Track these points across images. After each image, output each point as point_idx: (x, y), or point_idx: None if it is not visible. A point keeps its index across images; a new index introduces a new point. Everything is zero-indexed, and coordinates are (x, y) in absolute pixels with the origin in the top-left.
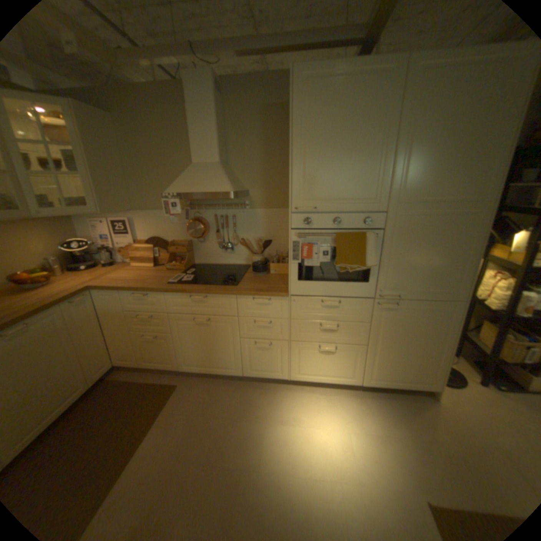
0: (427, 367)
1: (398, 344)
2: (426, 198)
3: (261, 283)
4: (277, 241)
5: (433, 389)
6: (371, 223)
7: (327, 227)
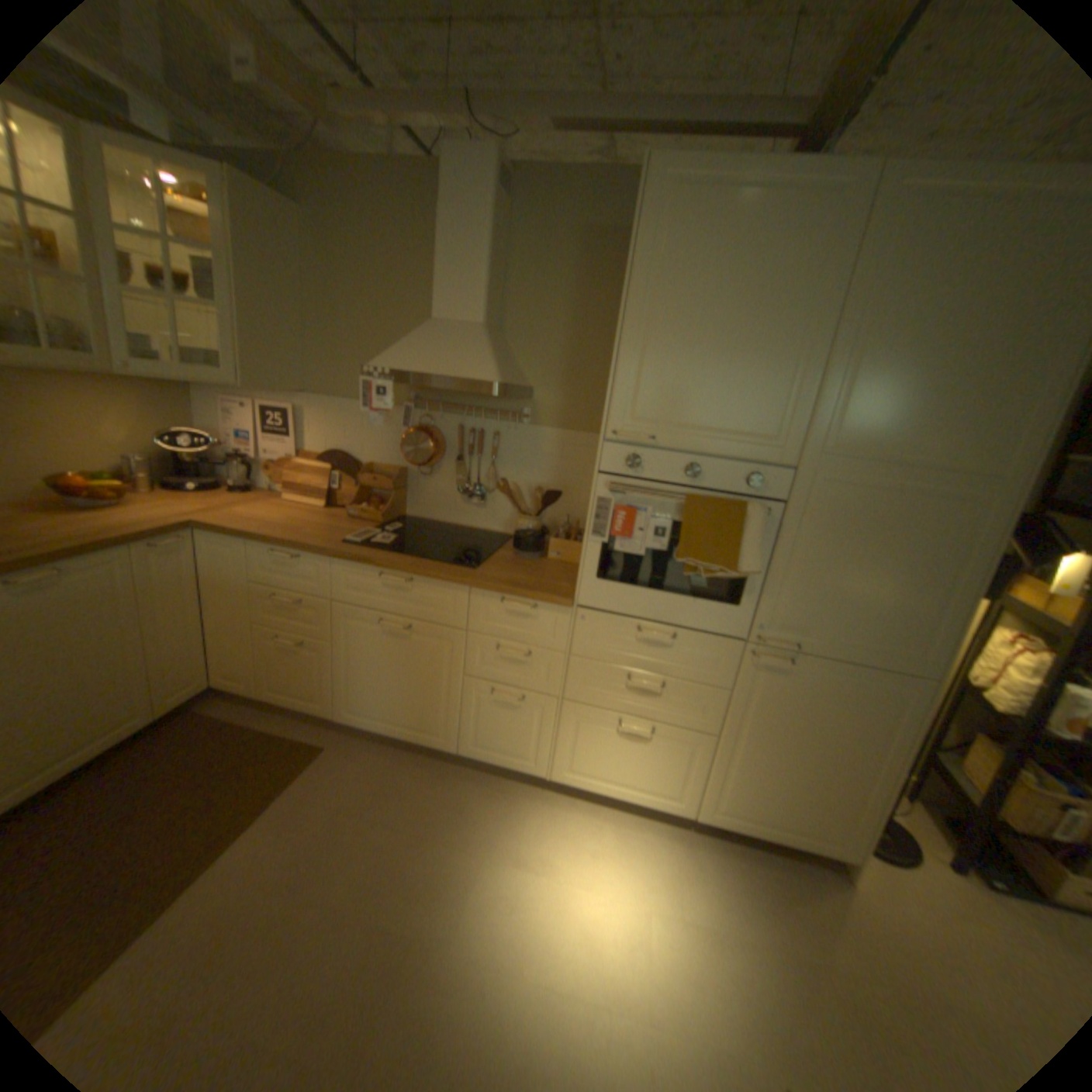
0: (838, 807)
1: (784, 746)
2: (881, 452)
3: (524, 573)
4: (574, 496)
5: (844, 855)
6: (760, 486)
7: (671, 480)
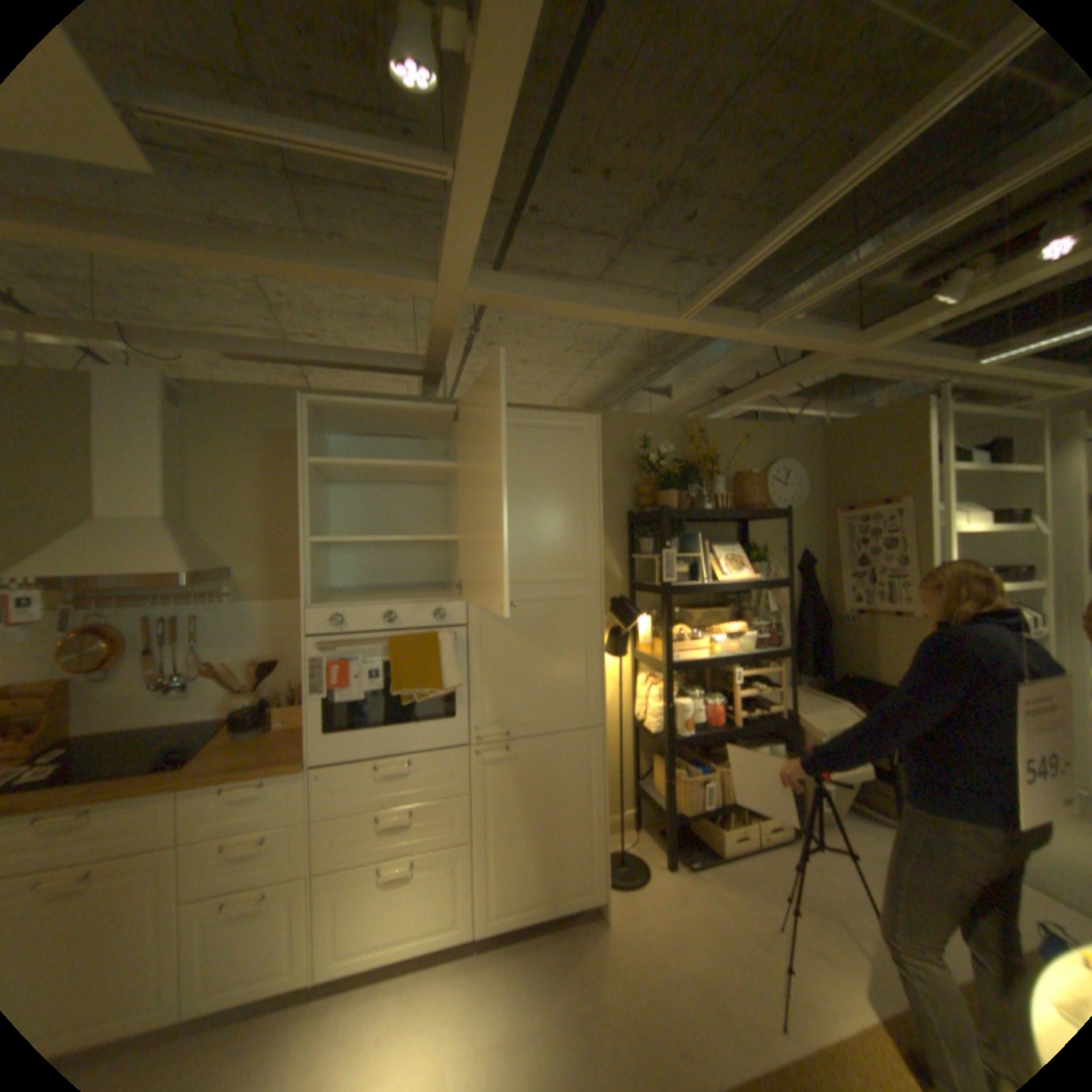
0: (576, 859)
1: (523, 826)
2: (517, 578)
3: (244, 756)
4: (295, 662)
5: (593, 901)
6: (445, 618)
7: (375, 629)
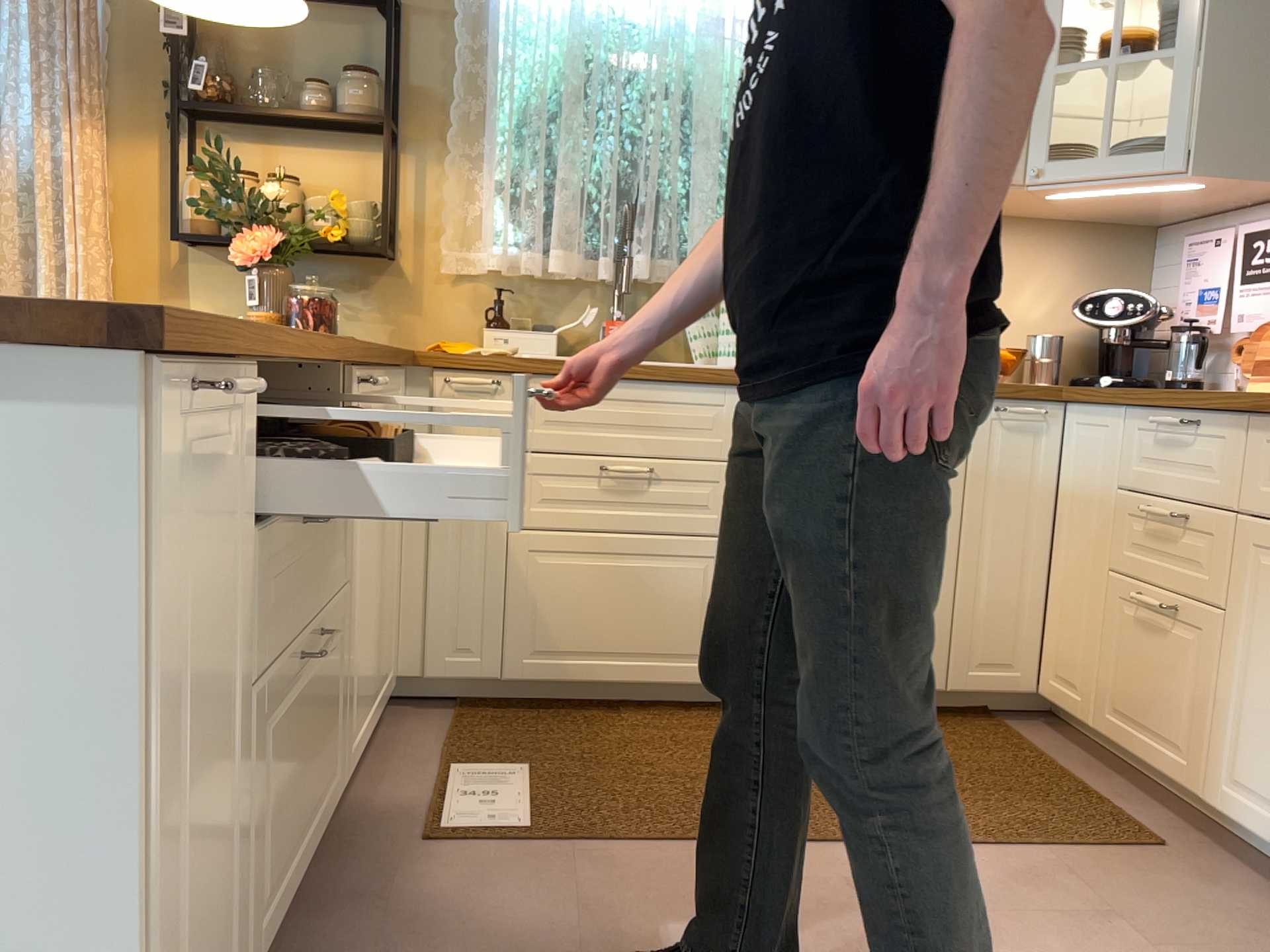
0: None
1: None
2: None
3: None
4: None
5: None
6: None
7: None
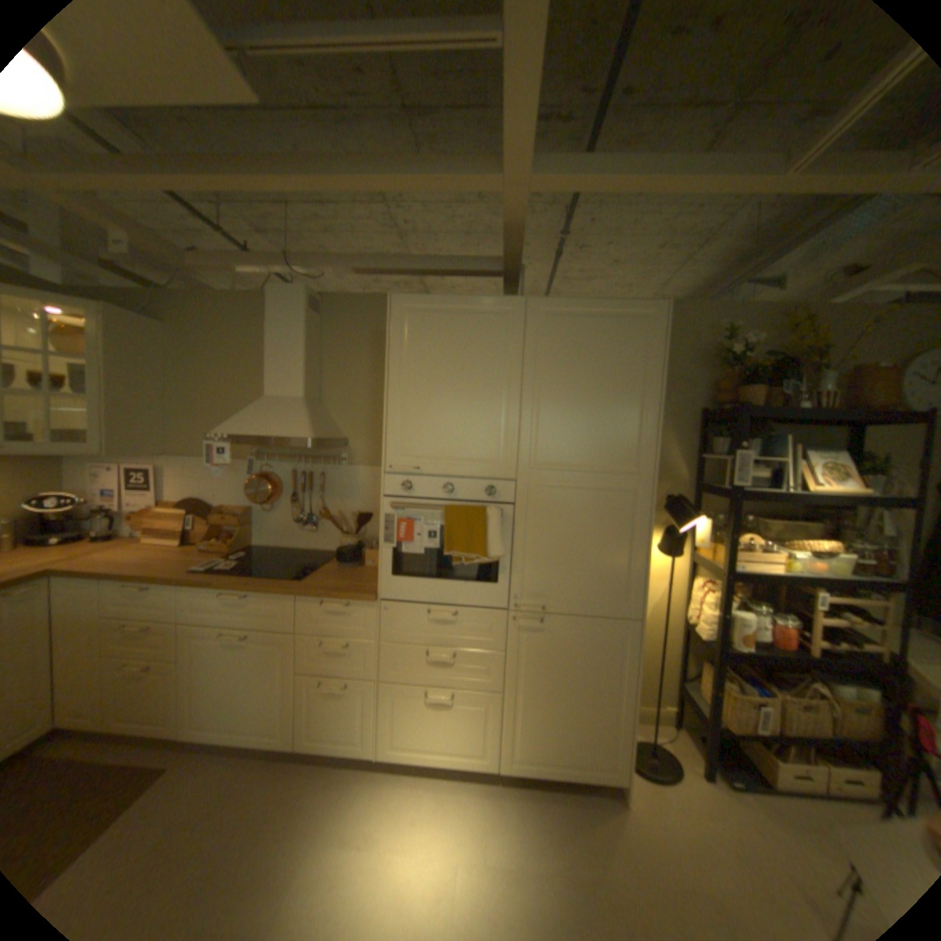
0: (601, 738)
1: (551, 692)
2: (564, 465)
3: (341, 580)
4: None
5: (615, 781)
6: (494, 495)
7: (437, 497)
